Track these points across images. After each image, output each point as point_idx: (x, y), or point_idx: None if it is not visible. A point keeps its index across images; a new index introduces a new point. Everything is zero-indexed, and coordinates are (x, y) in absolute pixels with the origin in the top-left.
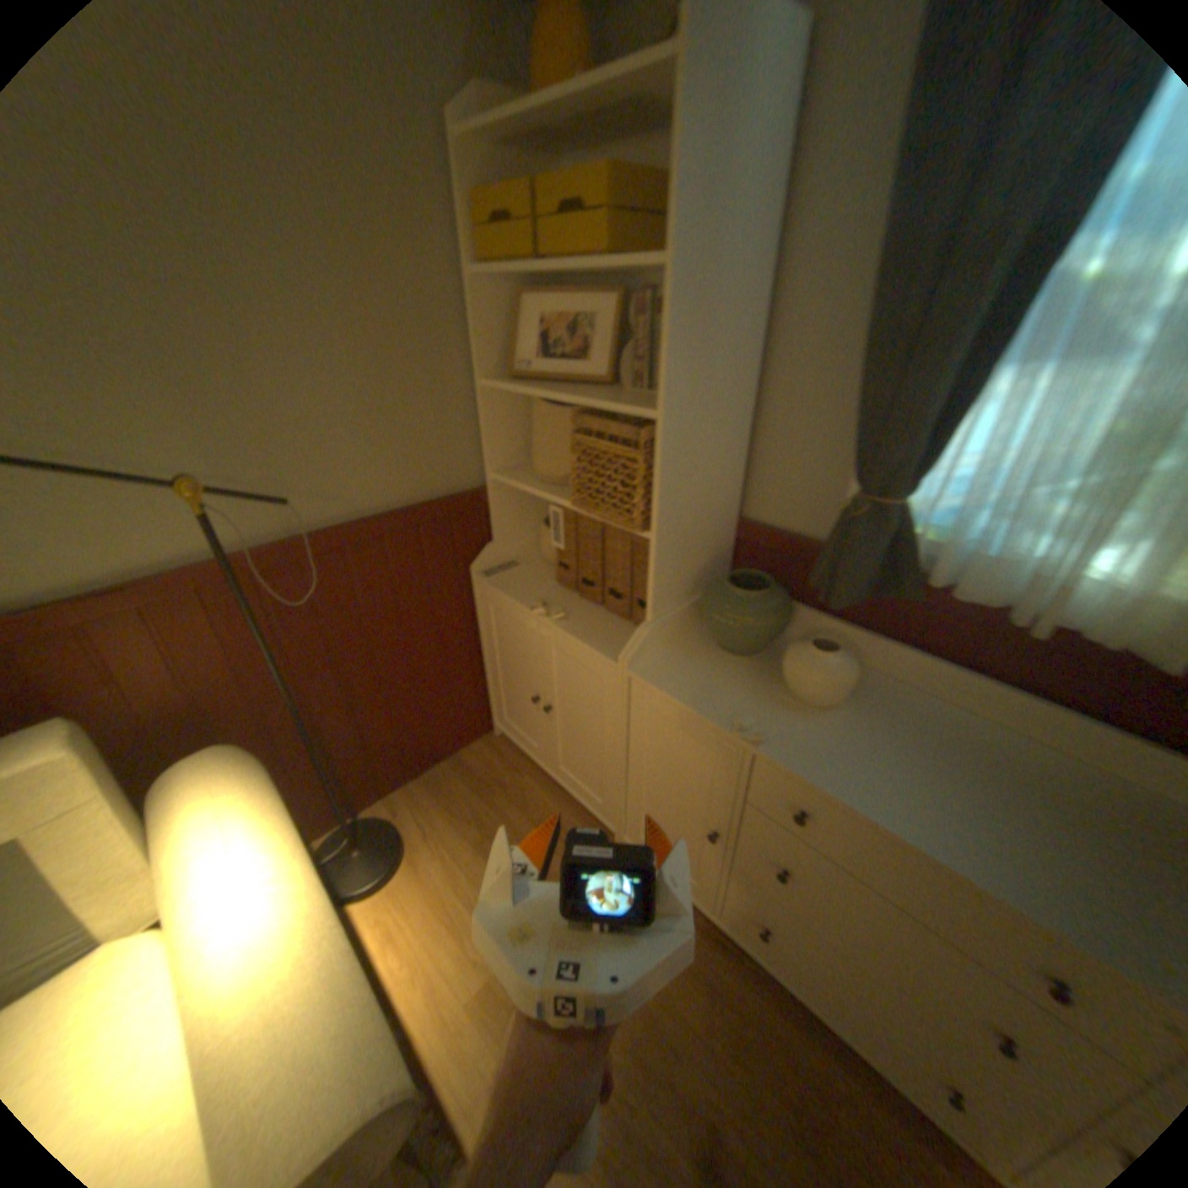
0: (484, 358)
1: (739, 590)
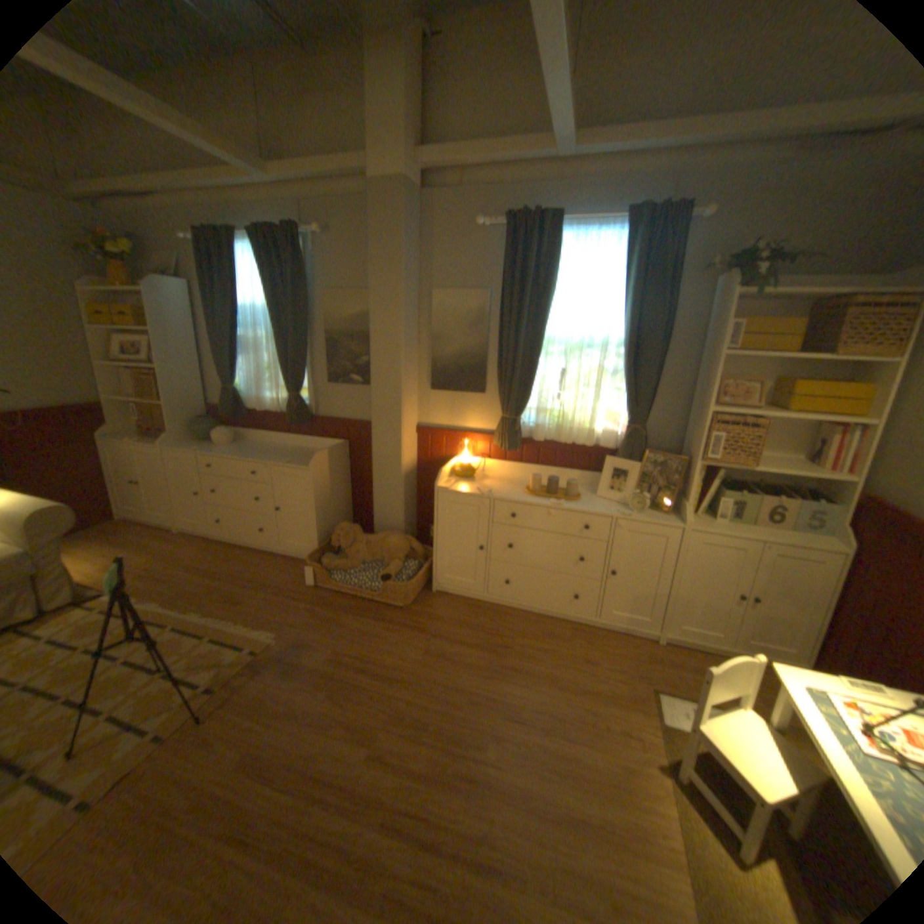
0: (94, 357)
1: (195, 421)
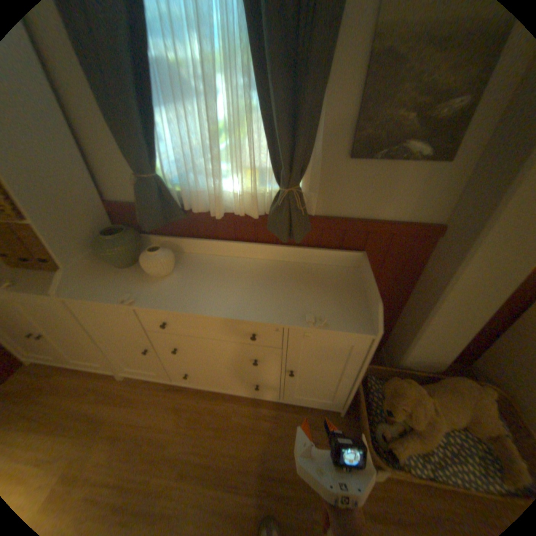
0: None
1: (105, 237)
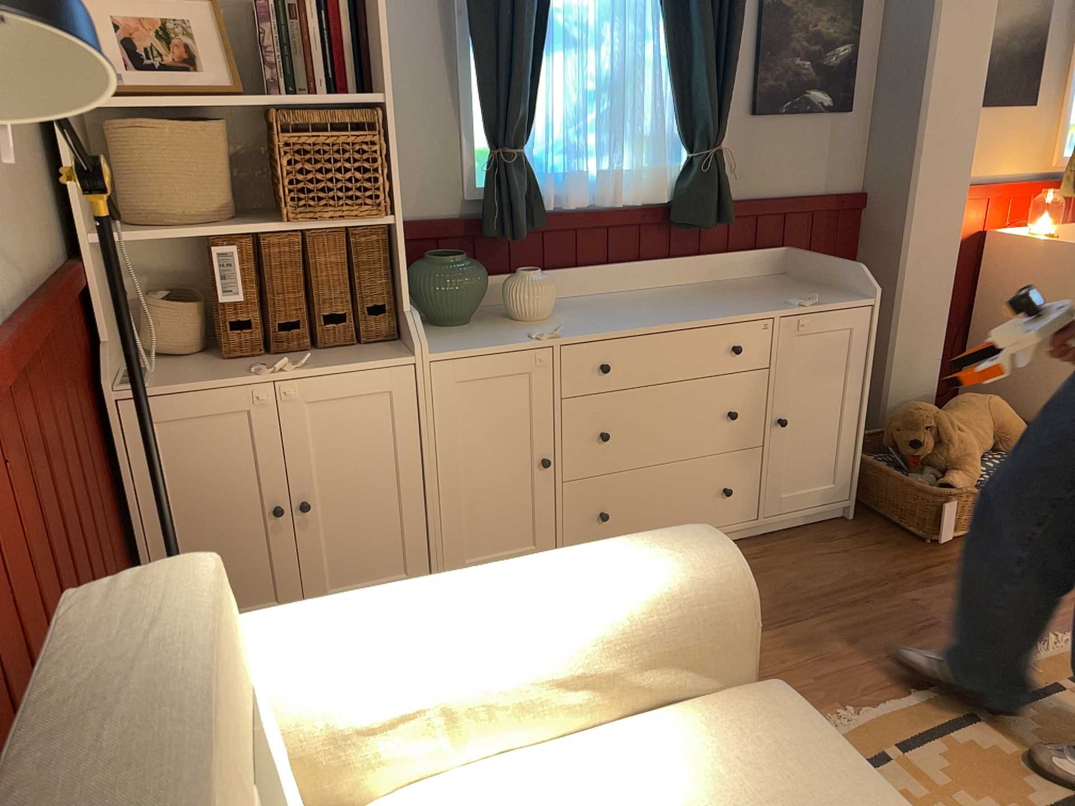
0: None
1: (449, 261)
